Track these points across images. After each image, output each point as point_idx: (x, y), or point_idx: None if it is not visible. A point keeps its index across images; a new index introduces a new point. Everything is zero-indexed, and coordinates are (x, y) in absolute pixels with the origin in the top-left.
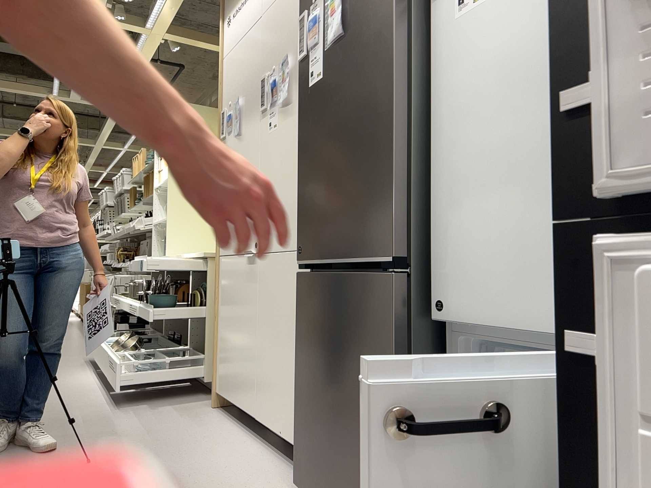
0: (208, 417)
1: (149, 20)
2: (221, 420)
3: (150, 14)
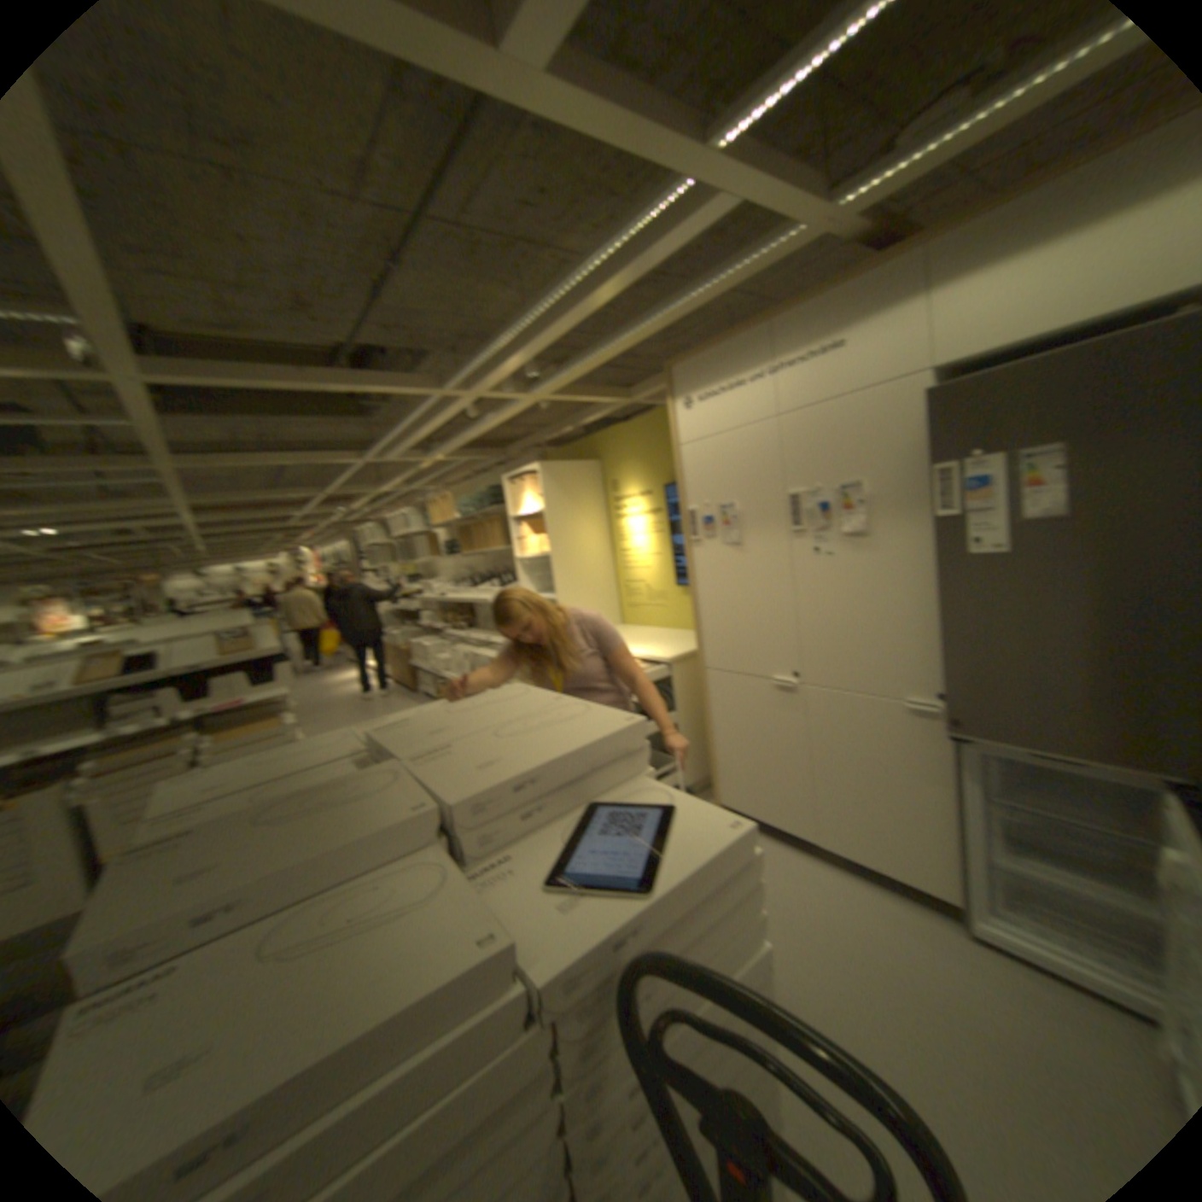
0: None
1: (543, 388)
2: None
3: (545, 381)
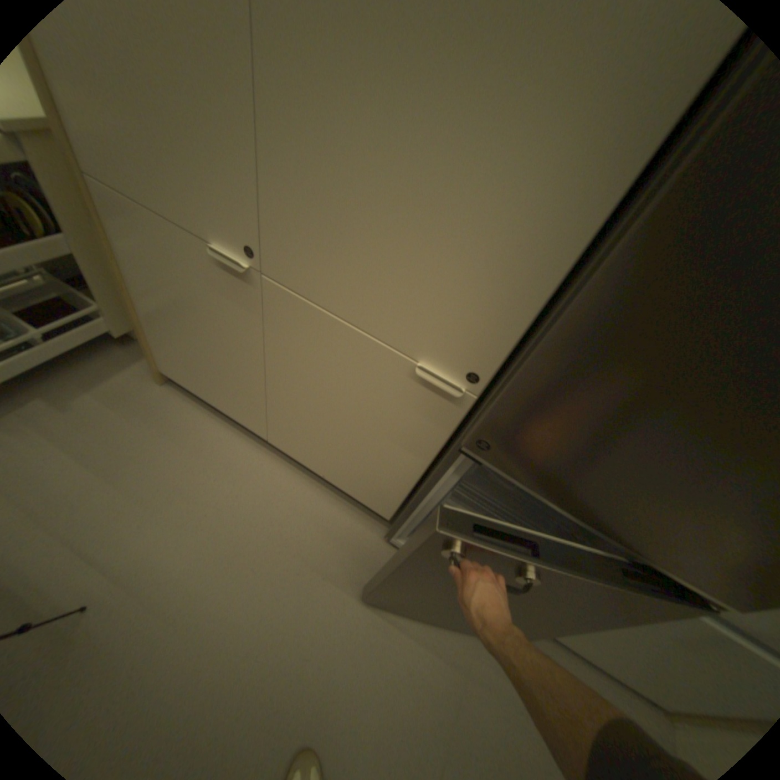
0: (171, 412)
1: None
2: (195, 416)
3: None
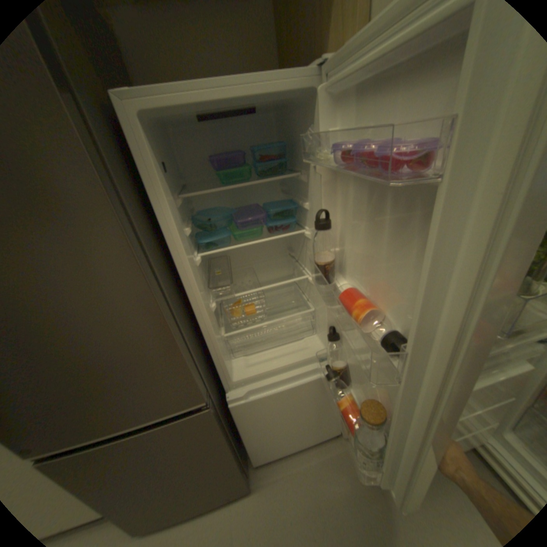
0: None
1: None
2: None
3: None
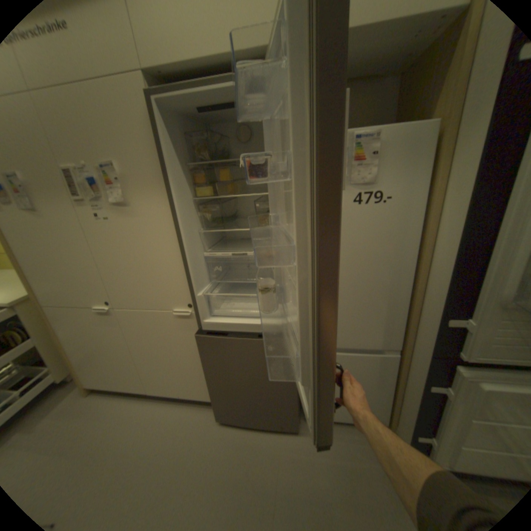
0: (92, 407)
1: None
2: (105, 404)
3: None
